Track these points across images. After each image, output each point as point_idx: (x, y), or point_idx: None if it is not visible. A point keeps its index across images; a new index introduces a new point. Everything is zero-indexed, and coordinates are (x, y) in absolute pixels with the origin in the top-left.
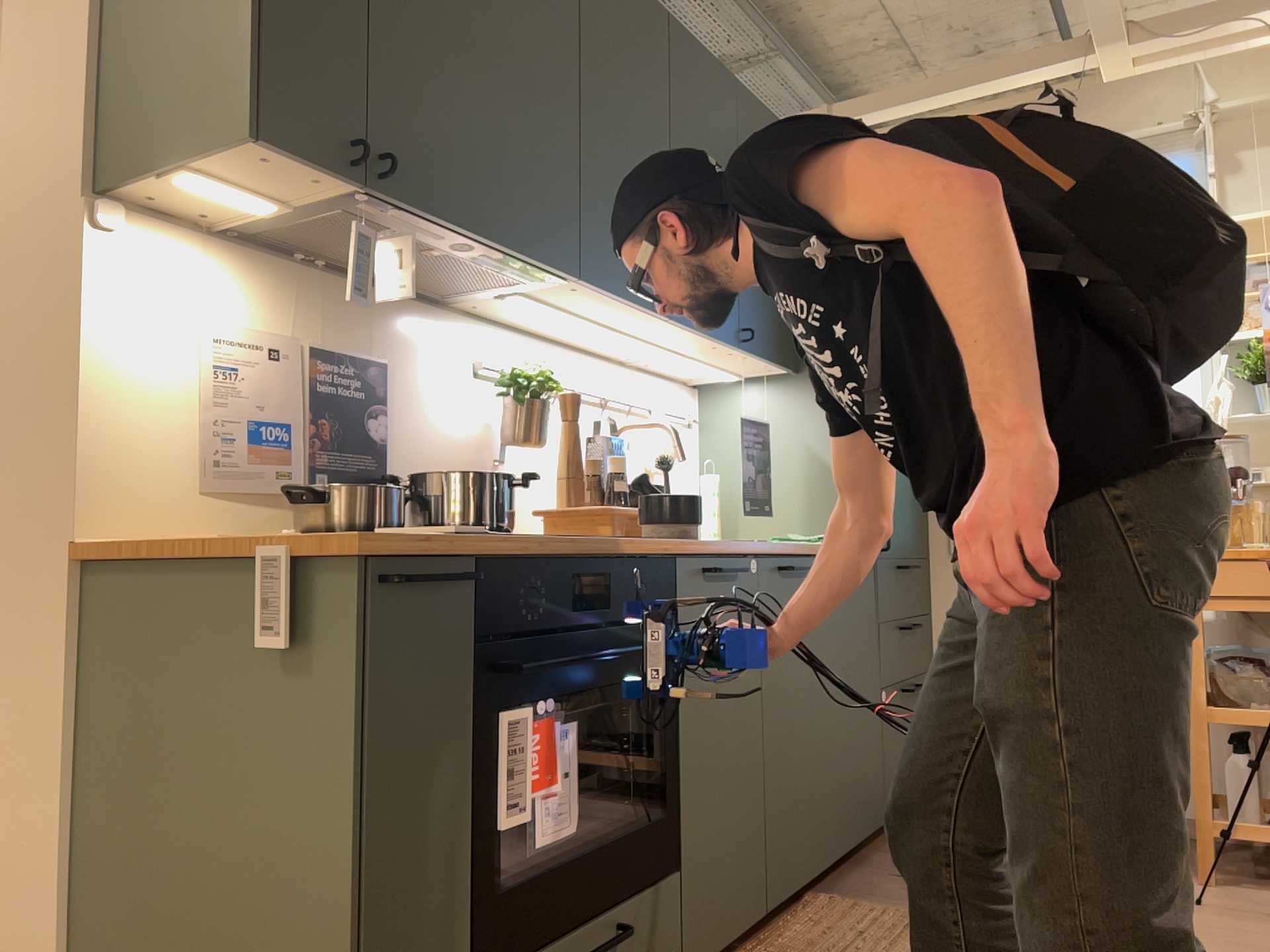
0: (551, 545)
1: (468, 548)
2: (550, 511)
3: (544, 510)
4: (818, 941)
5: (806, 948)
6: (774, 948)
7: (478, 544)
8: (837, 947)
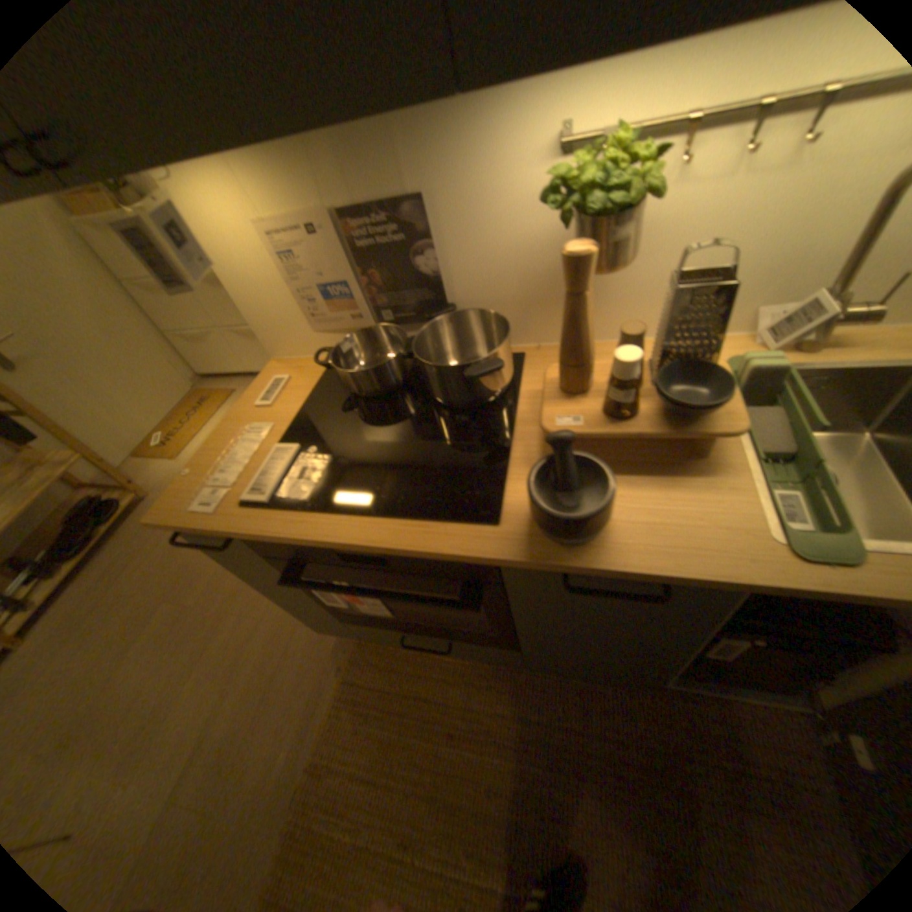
0: (308, 529)
1: (227, 527)
2: (542, 384)
3: (544, 377)
4: (701, 736)
5: (682, 728)
6: (665, 703)
7: (217, 535)
8: (700, 755)
